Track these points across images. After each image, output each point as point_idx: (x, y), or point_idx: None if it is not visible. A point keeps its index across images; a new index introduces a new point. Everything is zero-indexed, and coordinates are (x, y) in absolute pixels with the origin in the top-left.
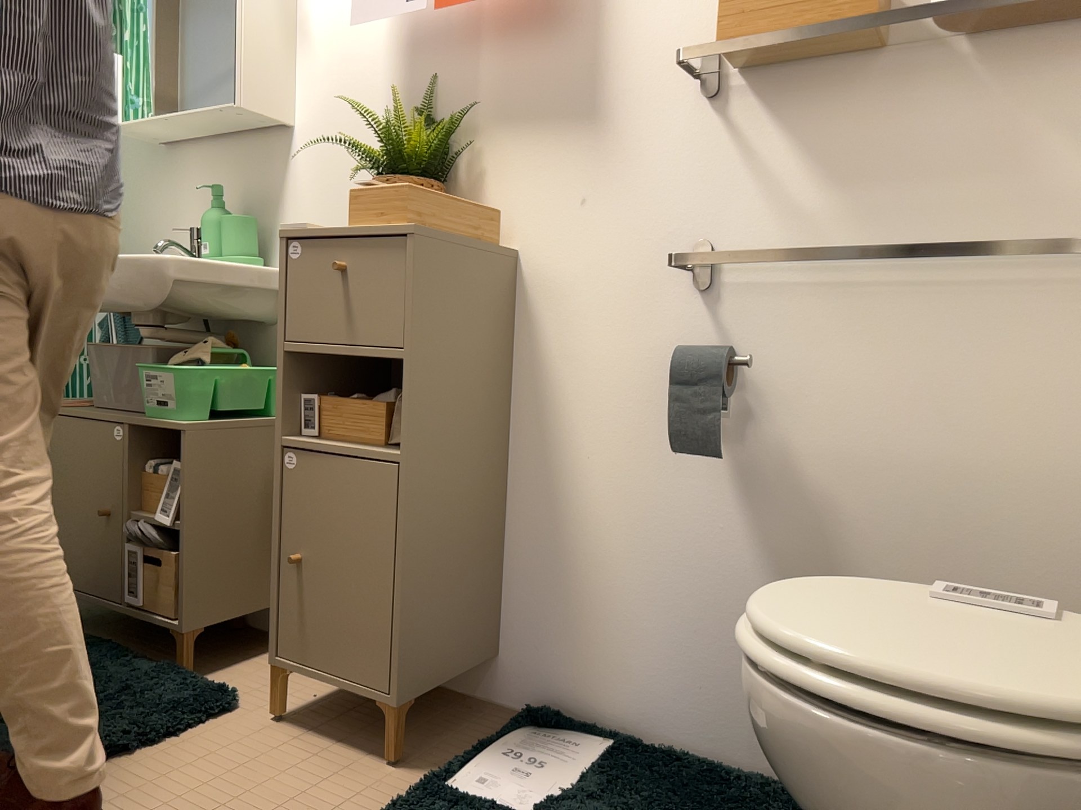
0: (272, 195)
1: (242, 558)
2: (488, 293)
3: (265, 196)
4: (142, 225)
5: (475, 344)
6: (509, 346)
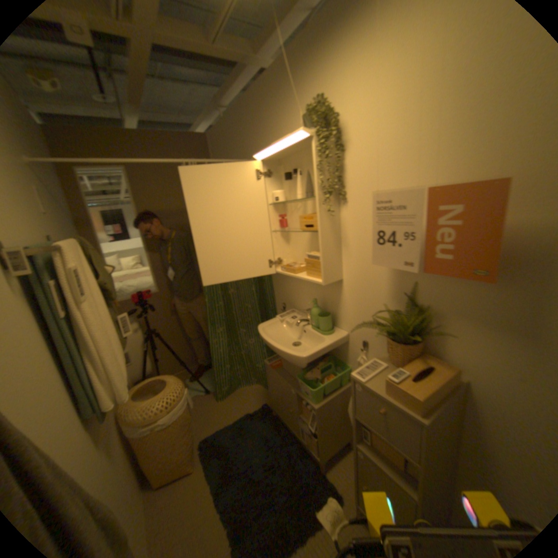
0: (333, 299)
1: (335, 439)
2: (456, 412)
3: (329, 298)
4: (285, 289)
5: (449, 438)
6: (463, 421)
